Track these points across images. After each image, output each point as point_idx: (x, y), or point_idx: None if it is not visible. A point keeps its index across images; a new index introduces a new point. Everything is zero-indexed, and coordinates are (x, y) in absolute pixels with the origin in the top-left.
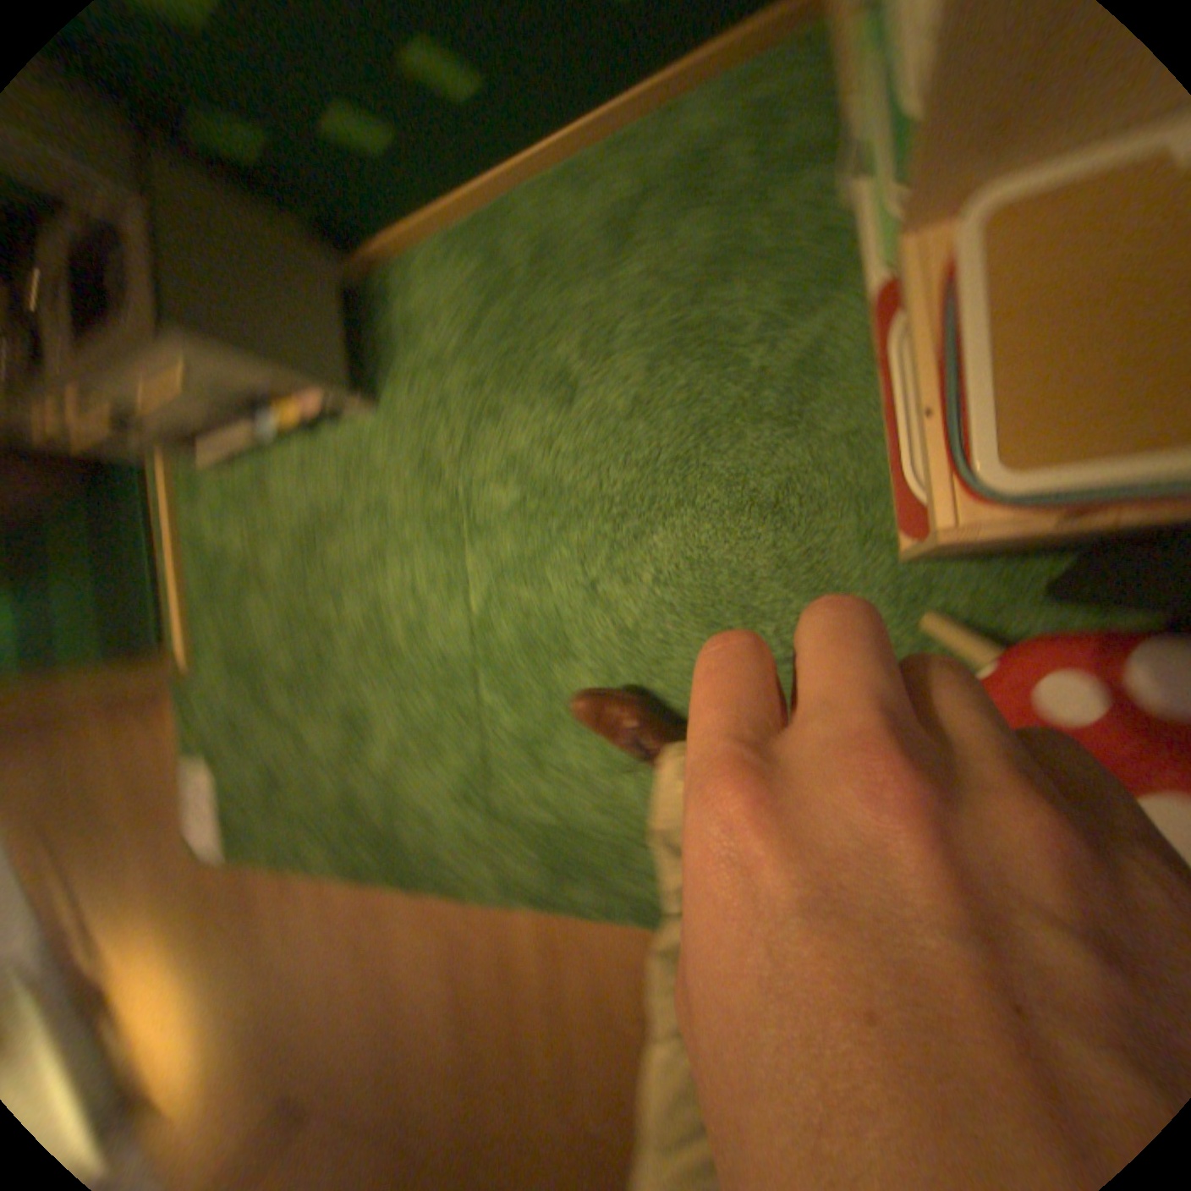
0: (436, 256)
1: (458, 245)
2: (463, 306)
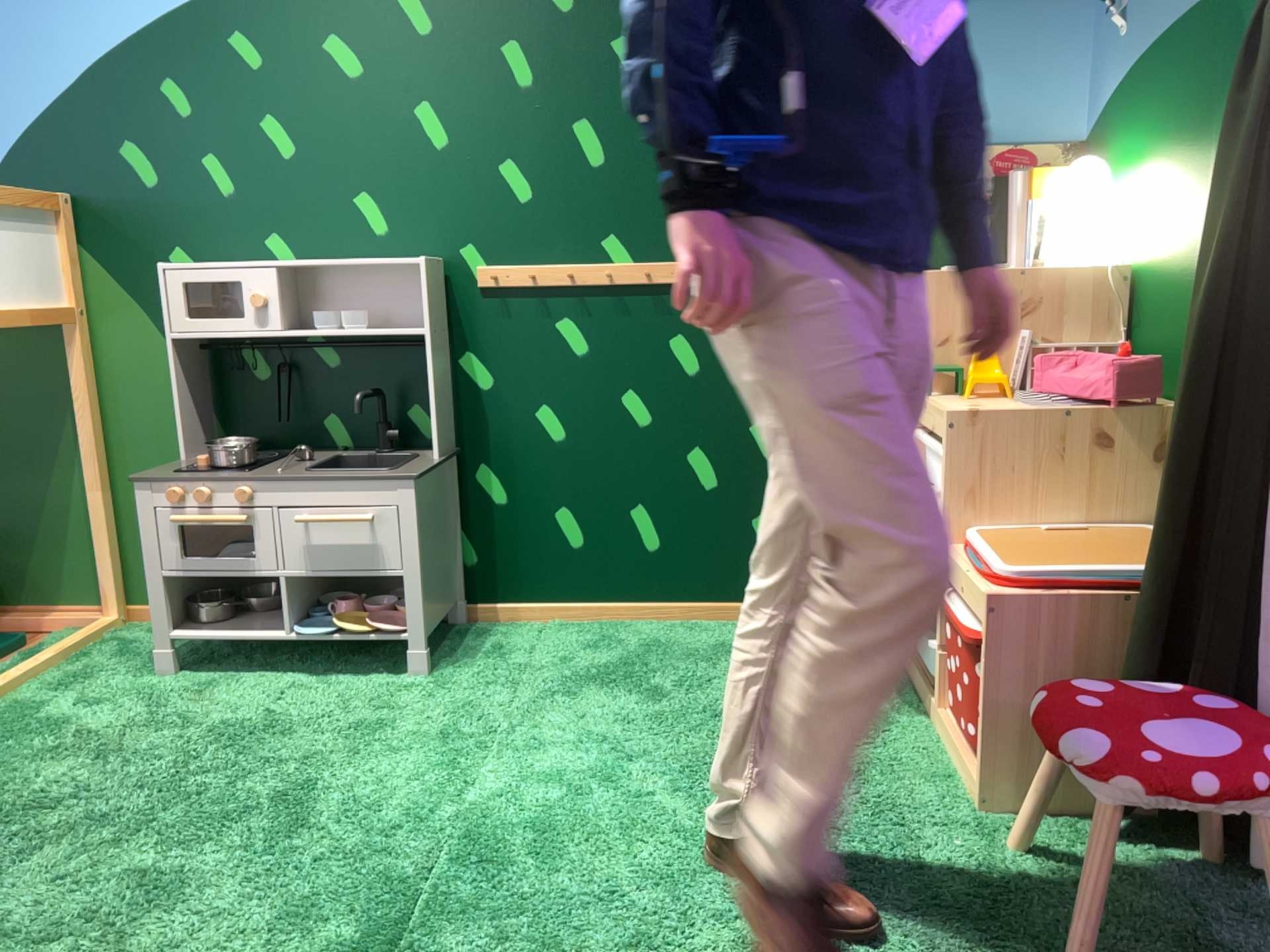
0: (543, 631)
1: (569, 630)
2: (560, 652)
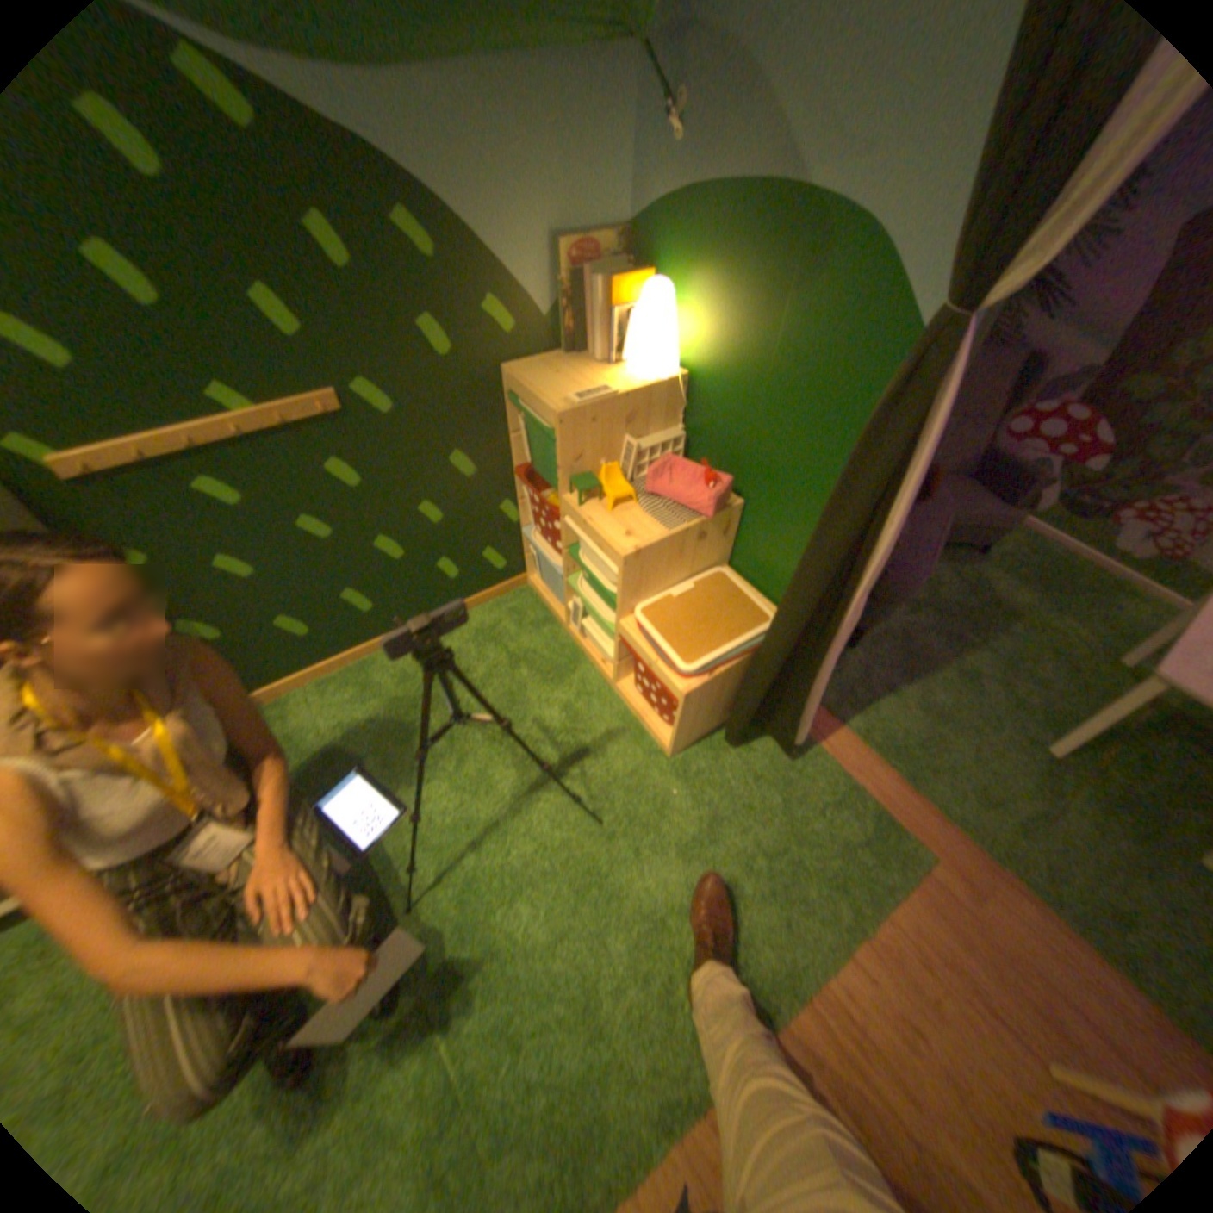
0: (310, 696)
1: (330, 687)
2: (341, 718)
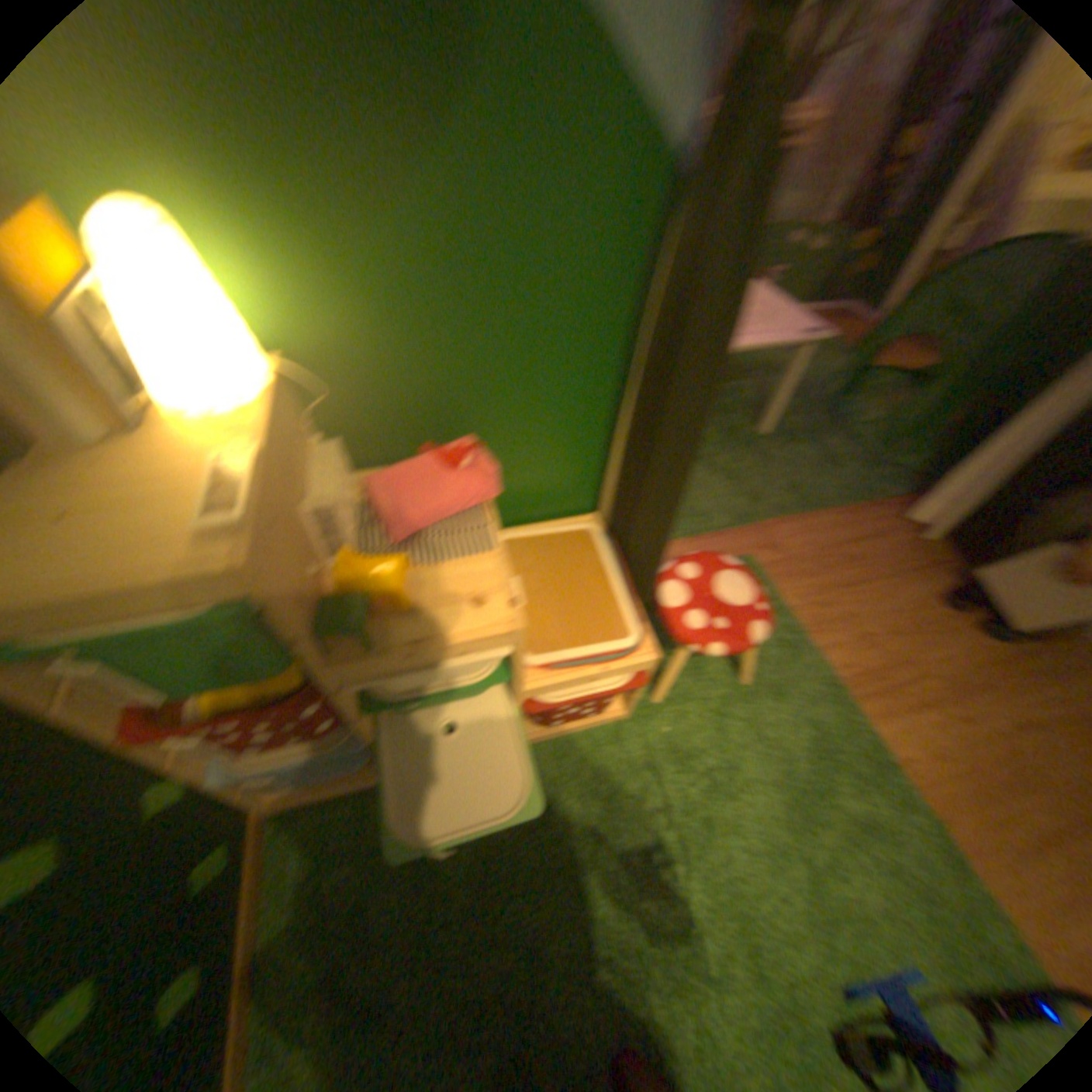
0: None
1: None
2: None
